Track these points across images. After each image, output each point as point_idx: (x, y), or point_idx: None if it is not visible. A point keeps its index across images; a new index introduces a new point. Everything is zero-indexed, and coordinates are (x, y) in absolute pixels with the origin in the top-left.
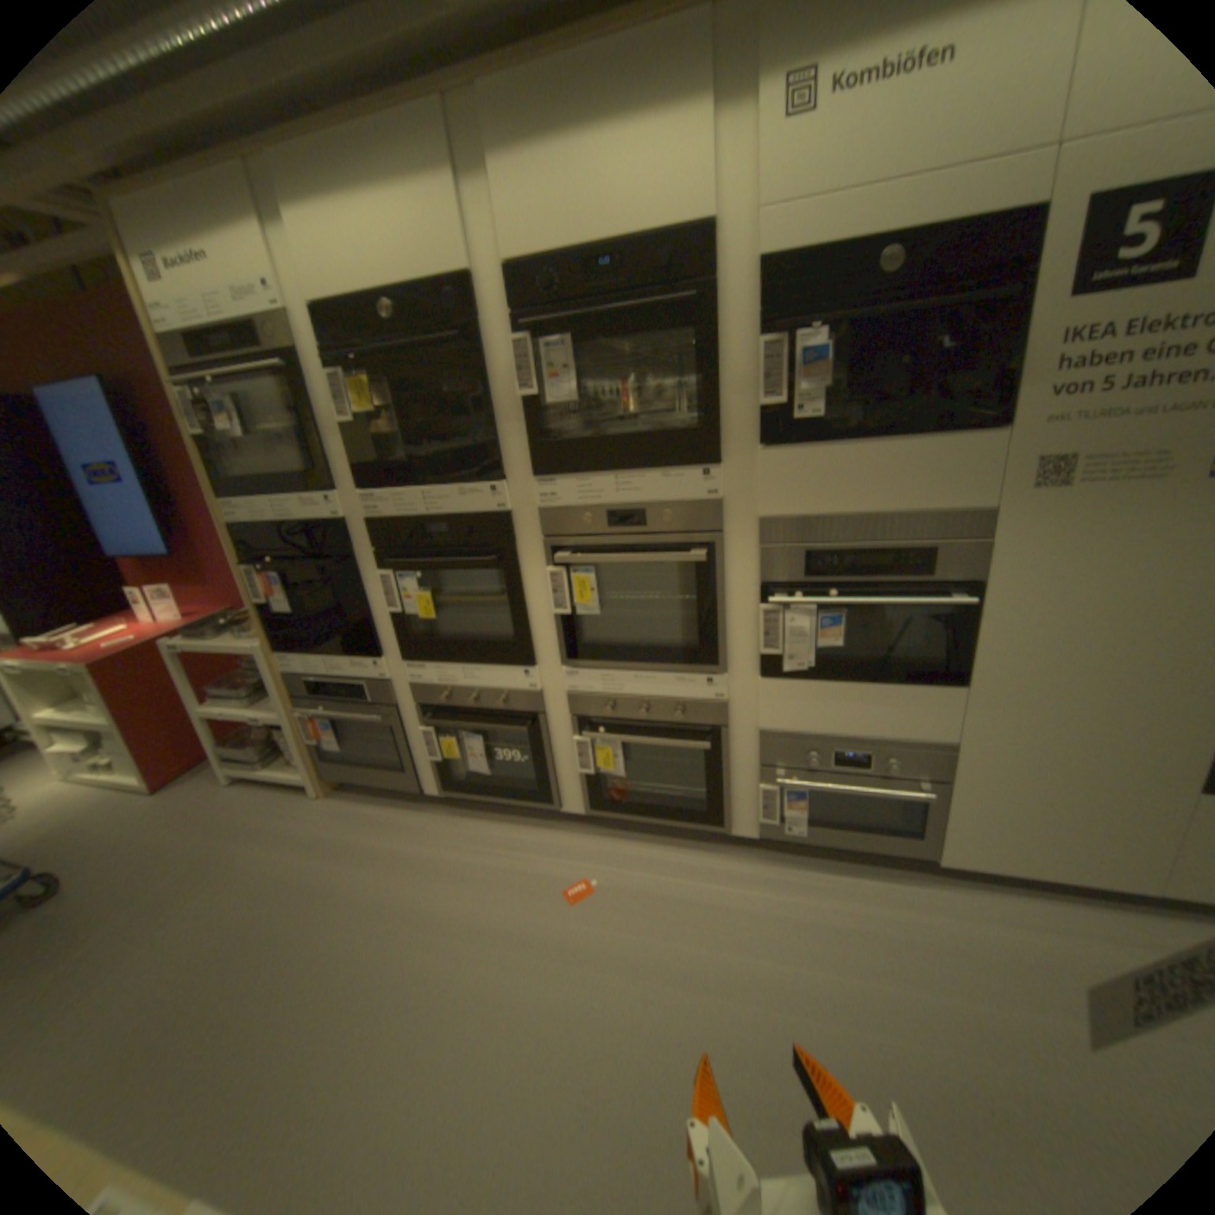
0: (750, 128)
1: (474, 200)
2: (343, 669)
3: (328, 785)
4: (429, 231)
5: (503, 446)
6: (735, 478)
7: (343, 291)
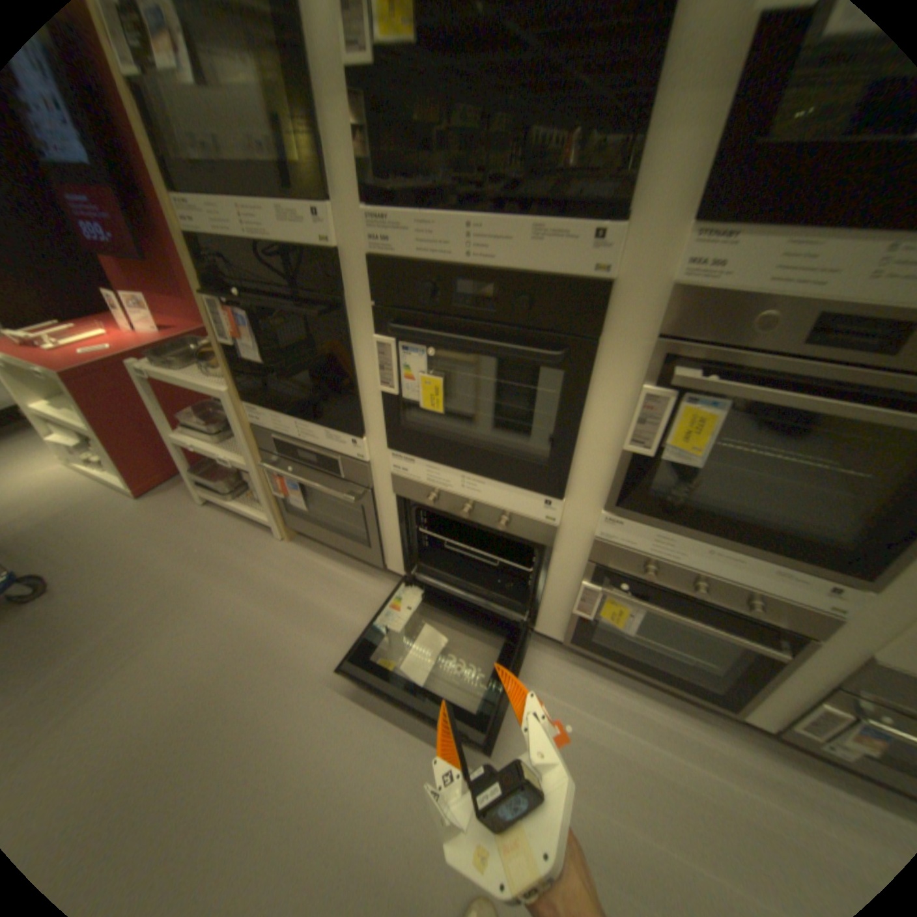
0: None
1: None
2: (318, 435)
3: (294, 528)
4: None
5: (656, 138)
6: None
7: None
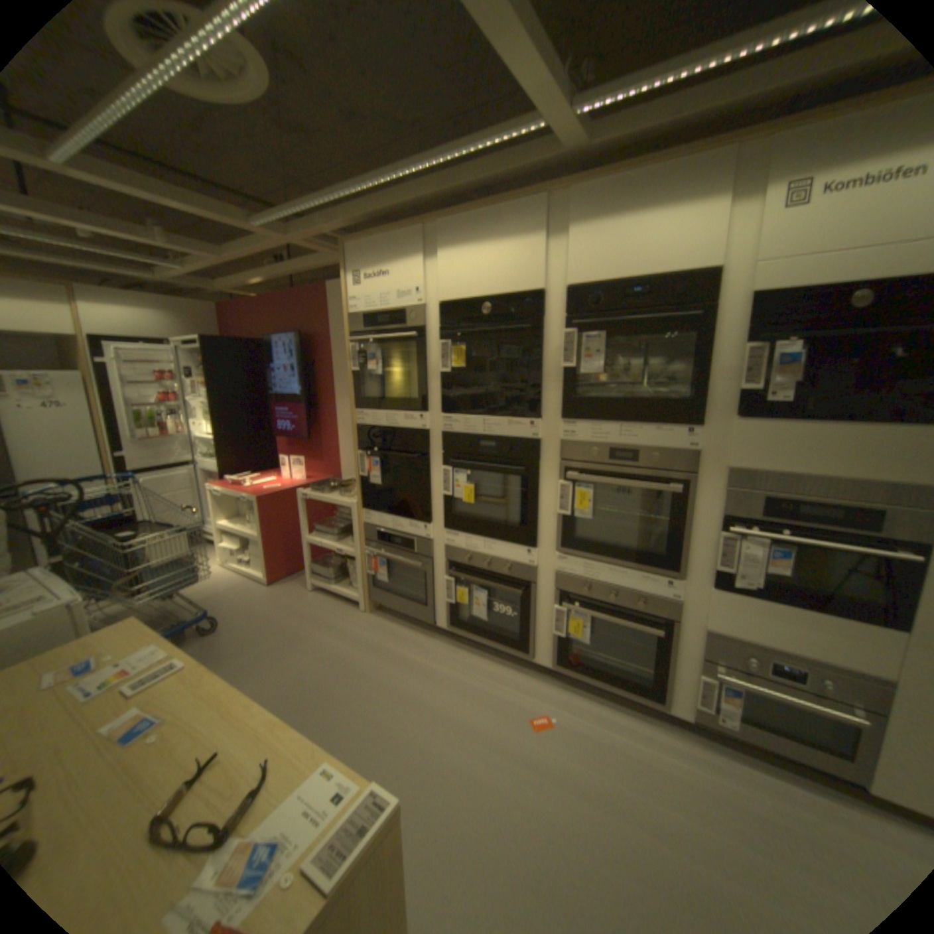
0: (757, 213)
1: (556, 250)
2: (404, 527)
3: (374, 606)
4: (524, 267)
5: (544, 397)
6: (714, 437)
7: (463, 297)
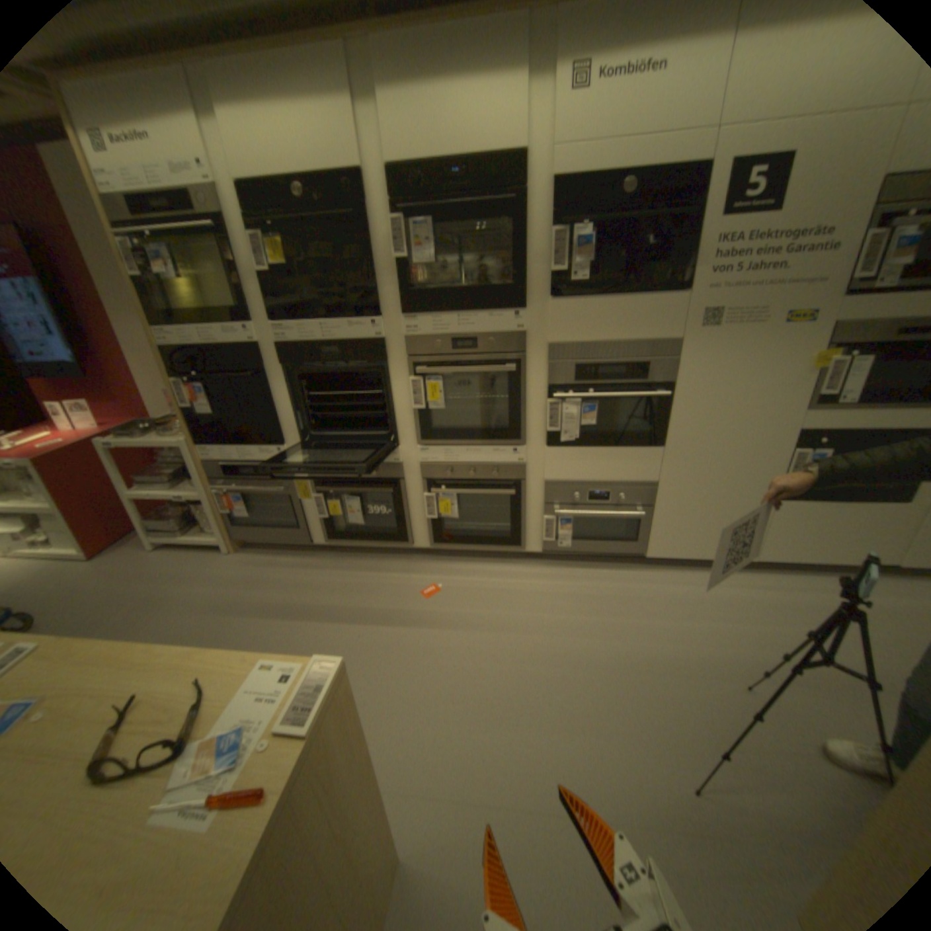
0: (550, 95)
1: (365, 119)
2: (253, 455)
3: (236, 545)
4: (332, 138)
5: (380, 293)
6: (534, 319)
7: (263, 175)
